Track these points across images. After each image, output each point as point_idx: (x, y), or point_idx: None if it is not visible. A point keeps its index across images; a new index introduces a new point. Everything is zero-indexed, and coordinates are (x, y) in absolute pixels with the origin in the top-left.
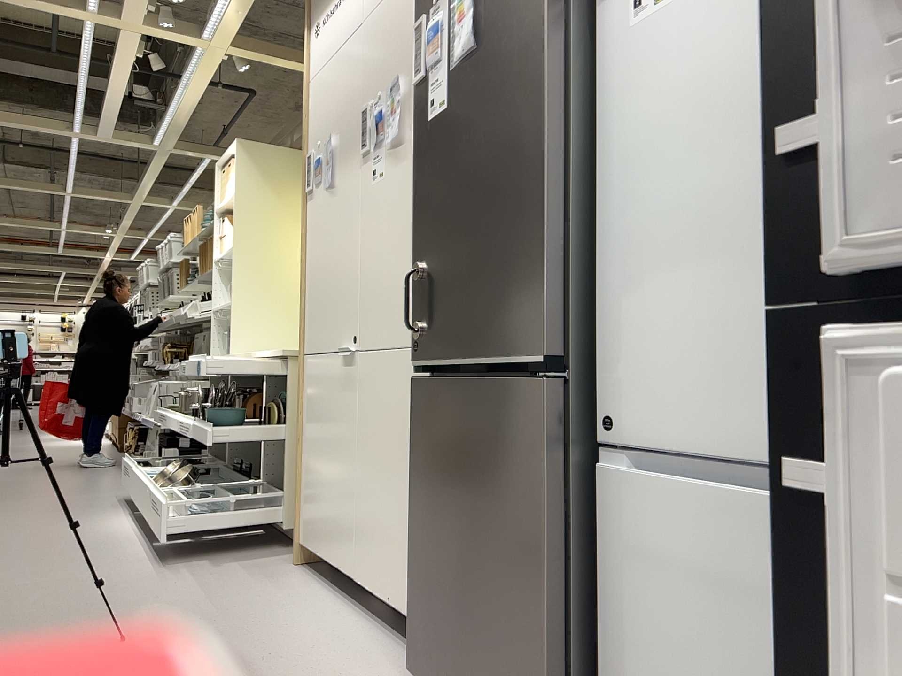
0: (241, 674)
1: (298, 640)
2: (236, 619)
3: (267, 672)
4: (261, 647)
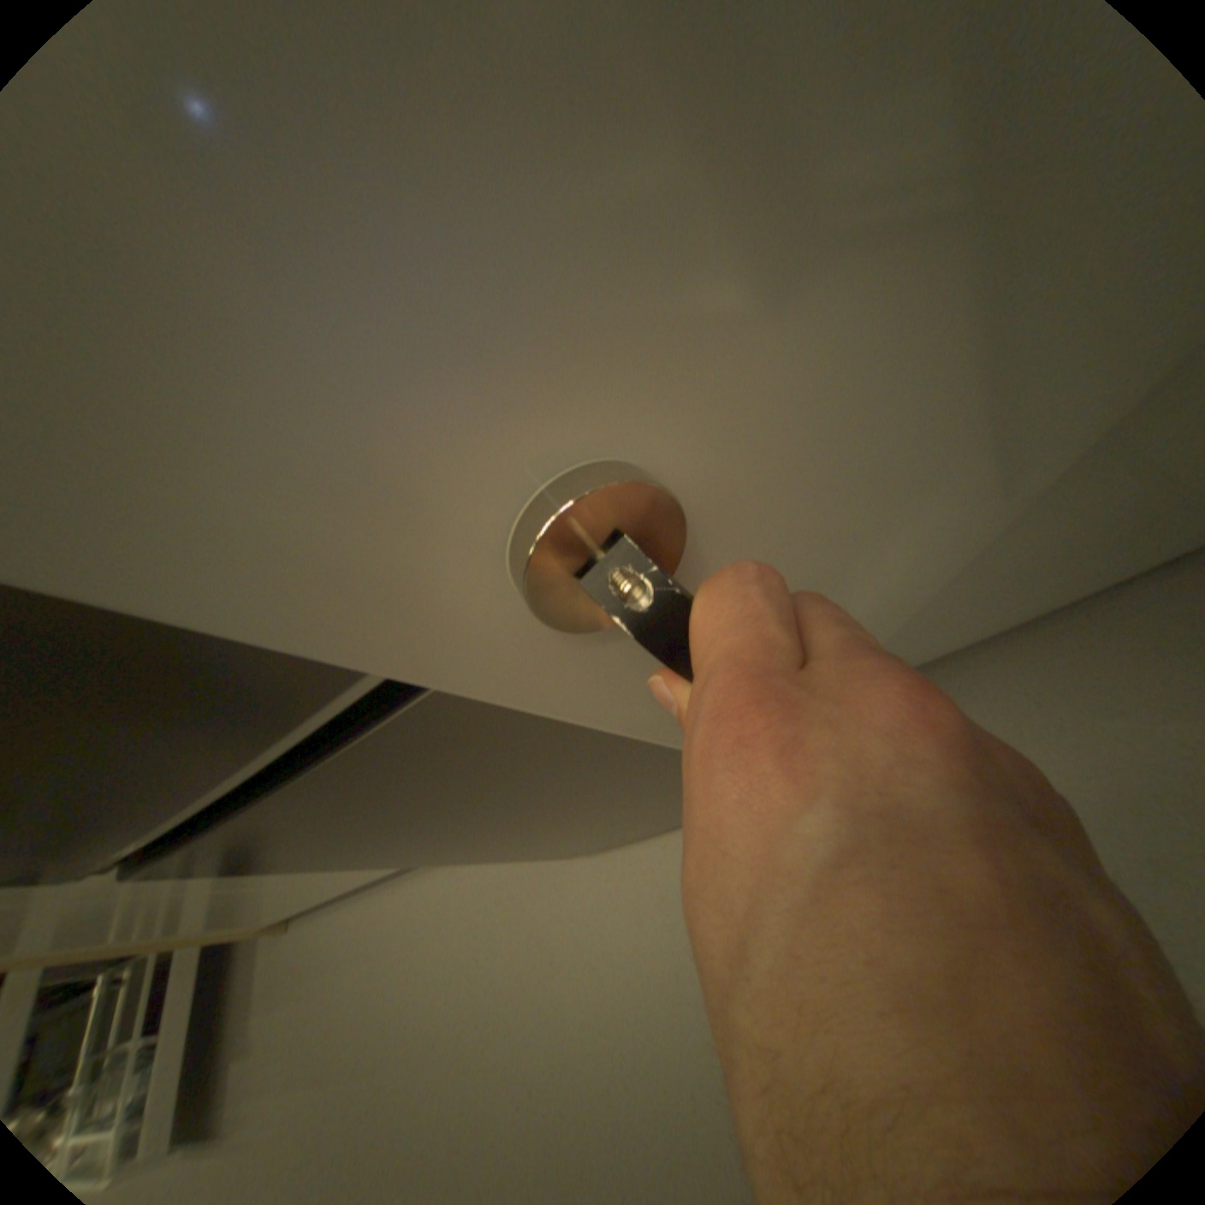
0: (504, 1075)
1: (451, 971)
2: (383, 1049)
3: (508, 1034)
4: (452, 1029)
